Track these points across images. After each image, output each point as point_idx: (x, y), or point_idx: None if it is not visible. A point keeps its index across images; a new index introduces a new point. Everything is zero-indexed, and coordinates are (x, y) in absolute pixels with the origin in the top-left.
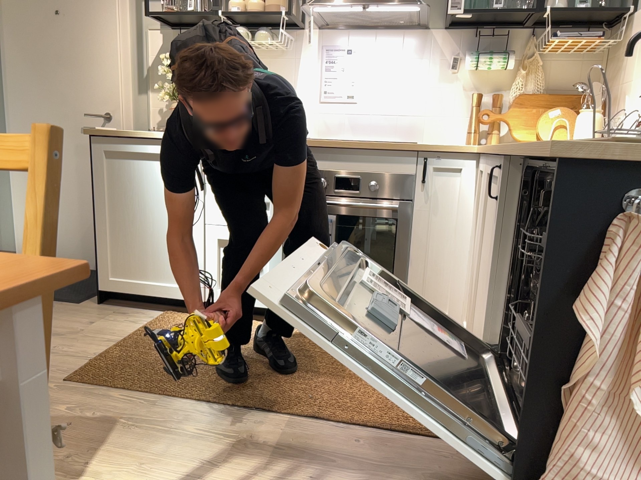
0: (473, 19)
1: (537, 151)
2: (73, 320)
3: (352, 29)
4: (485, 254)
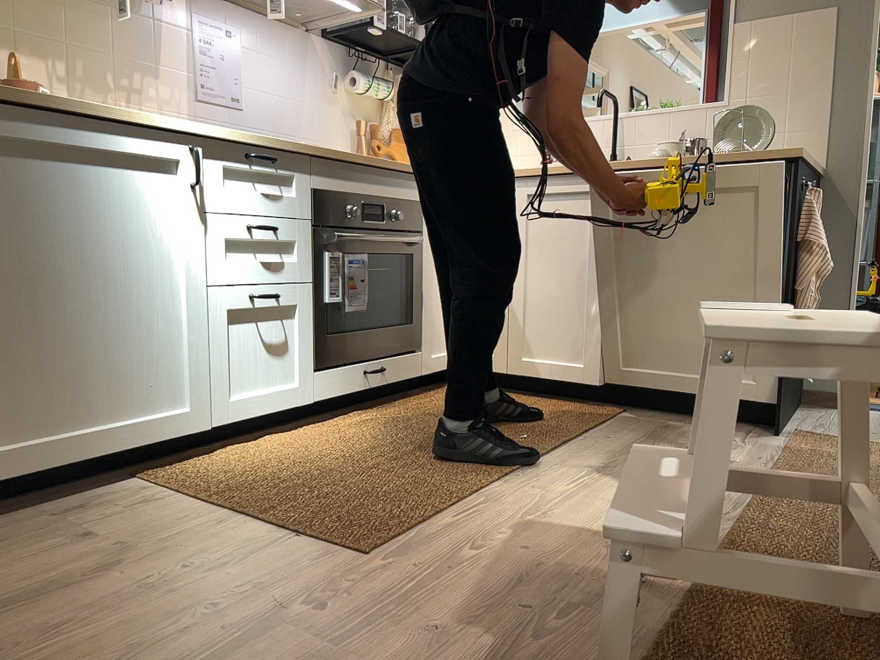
0: (360, 38)
1: (724, 154)
2: (24, 553)
3: (221, 6)
4: (534, 265)
